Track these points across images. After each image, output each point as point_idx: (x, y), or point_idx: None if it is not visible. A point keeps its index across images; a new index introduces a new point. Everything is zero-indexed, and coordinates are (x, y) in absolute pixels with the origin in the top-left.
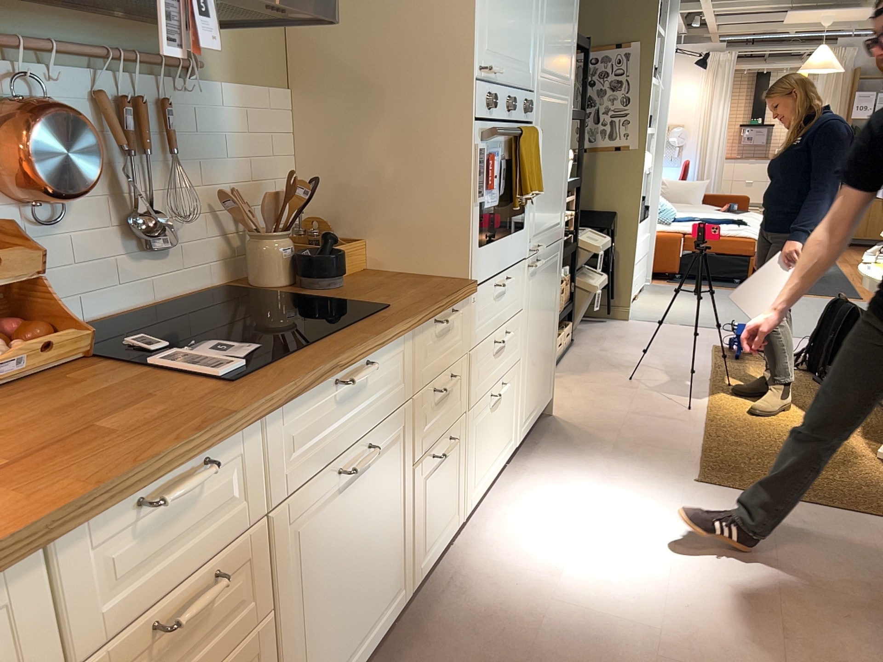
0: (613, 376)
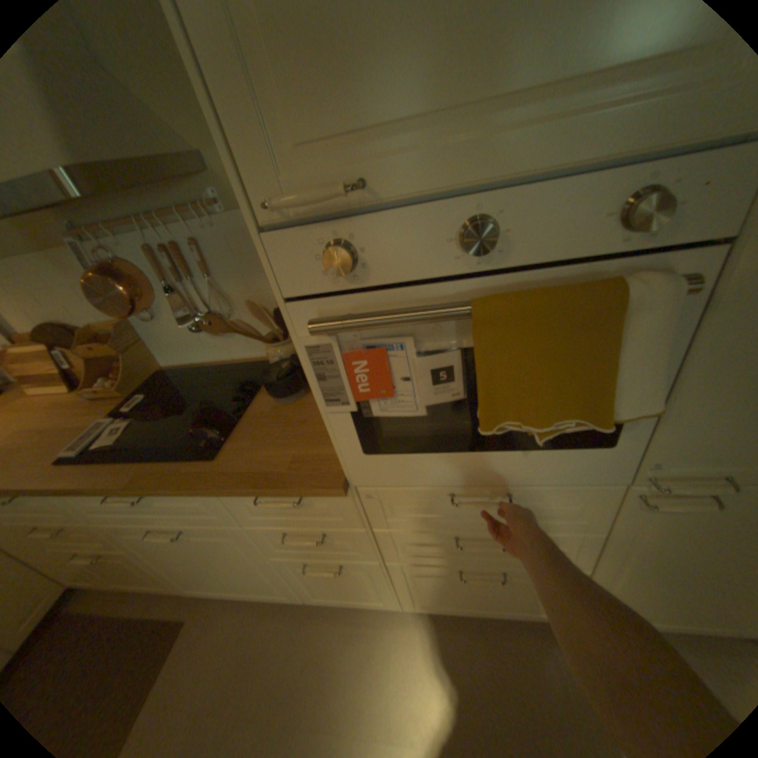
0: None
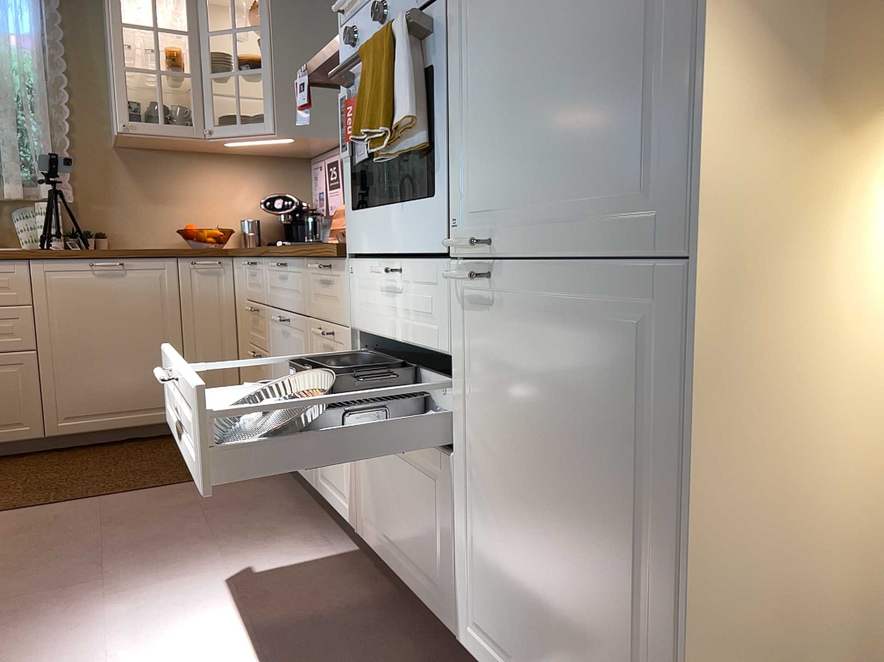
0: None
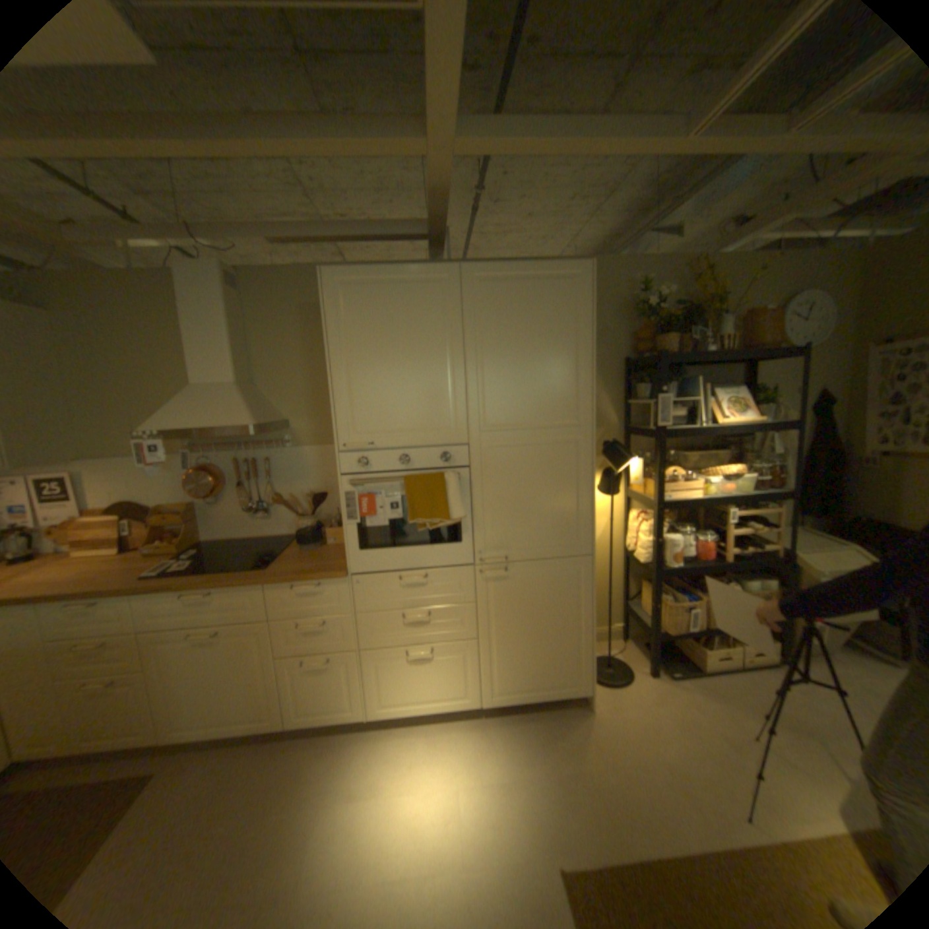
0: (741, 726)
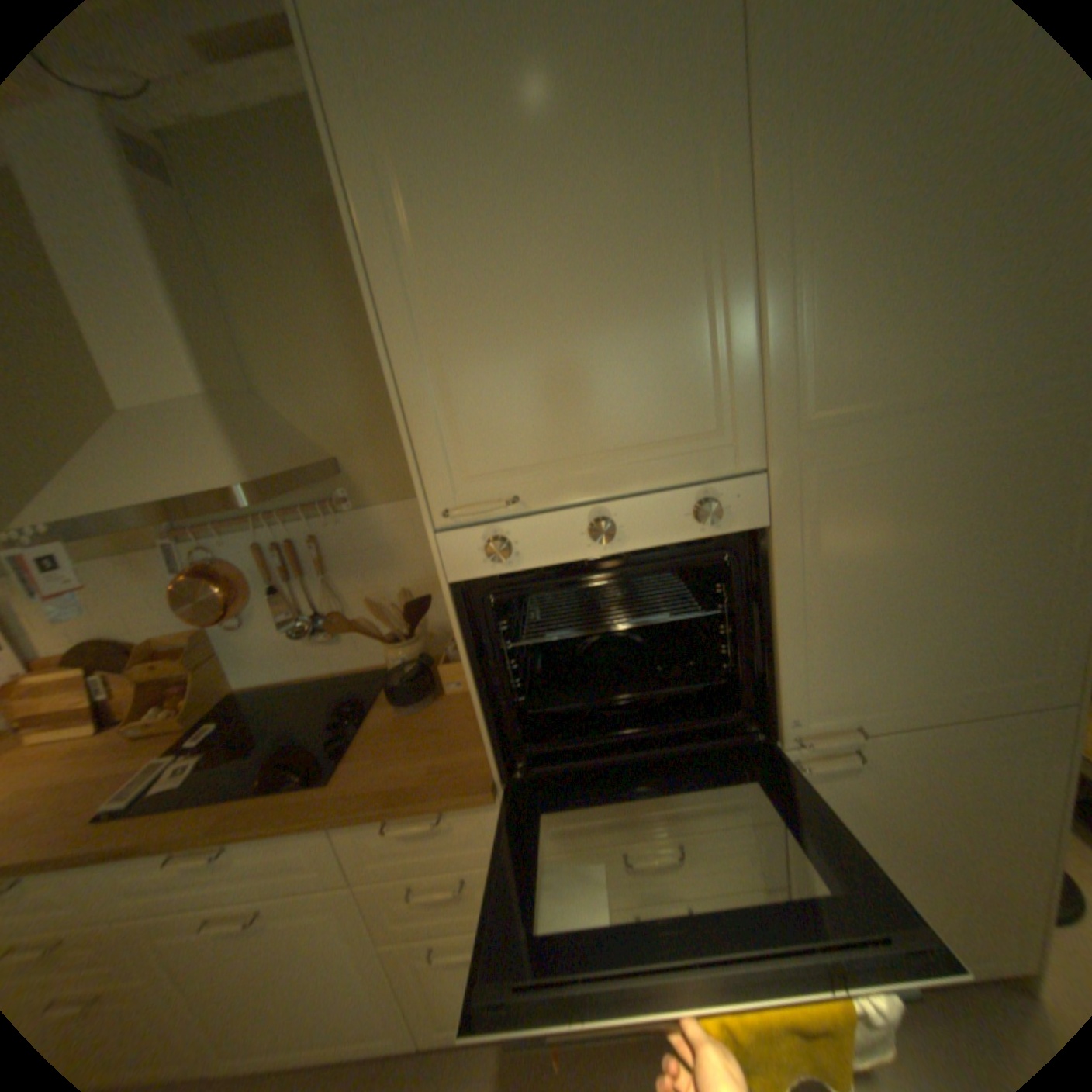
0: None
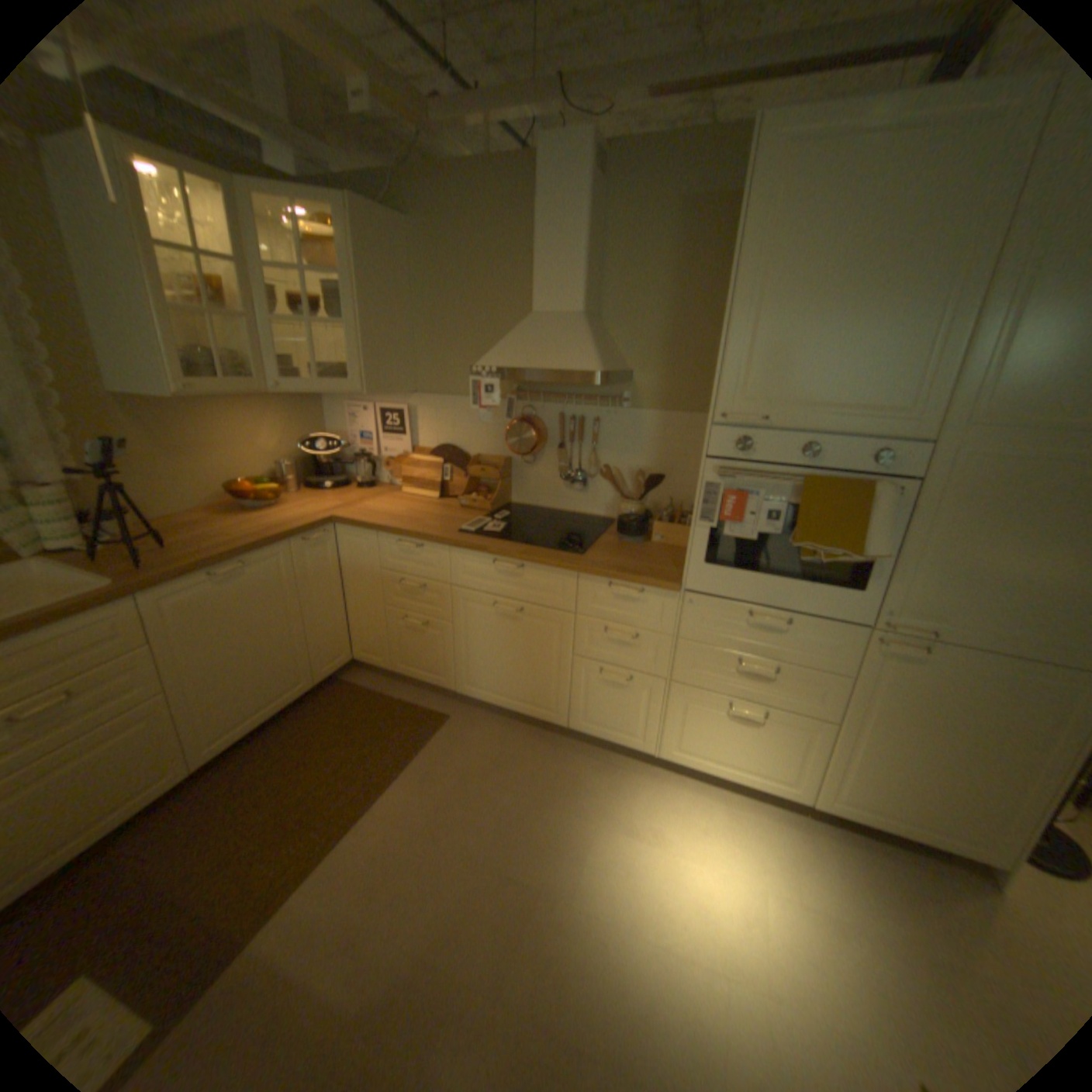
0: None
